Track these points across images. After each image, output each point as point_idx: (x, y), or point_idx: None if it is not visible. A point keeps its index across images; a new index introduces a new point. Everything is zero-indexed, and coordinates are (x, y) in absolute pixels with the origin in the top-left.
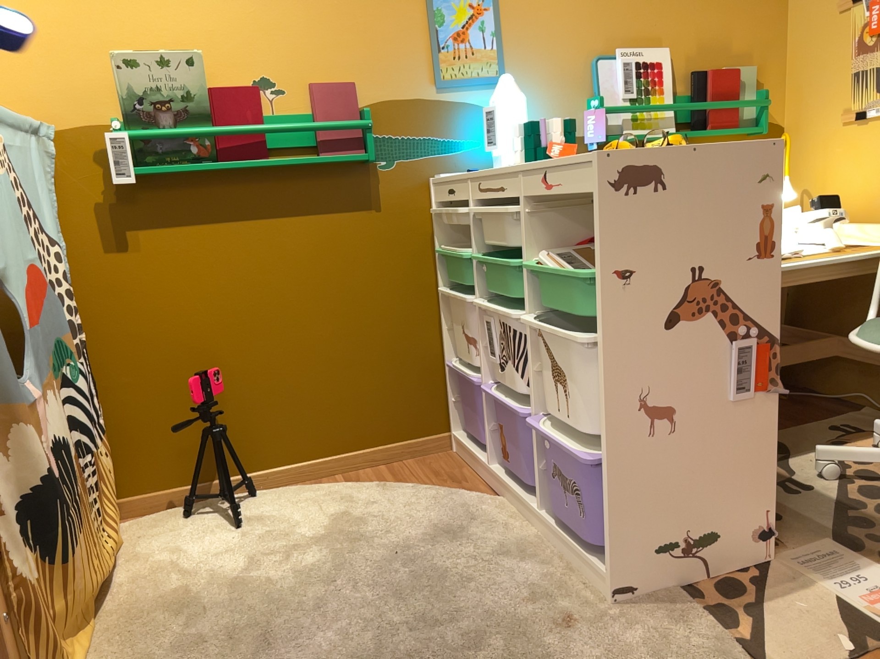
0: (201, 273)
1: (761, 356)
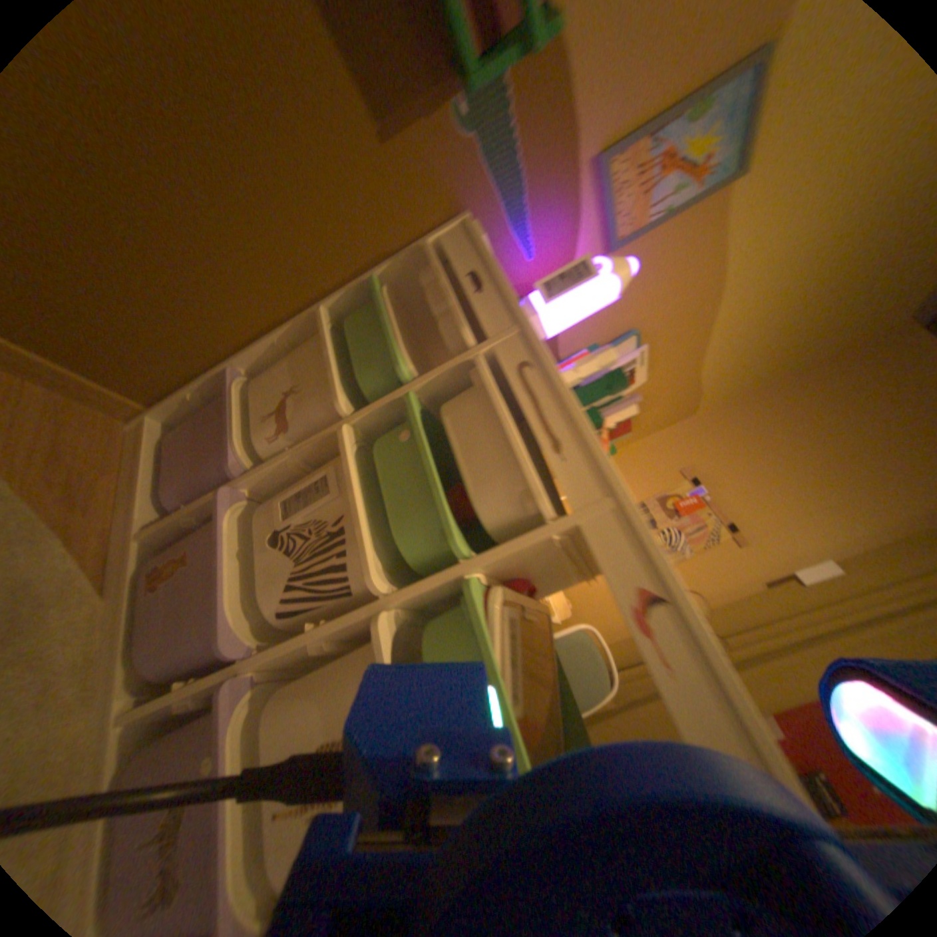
0: None
1: None
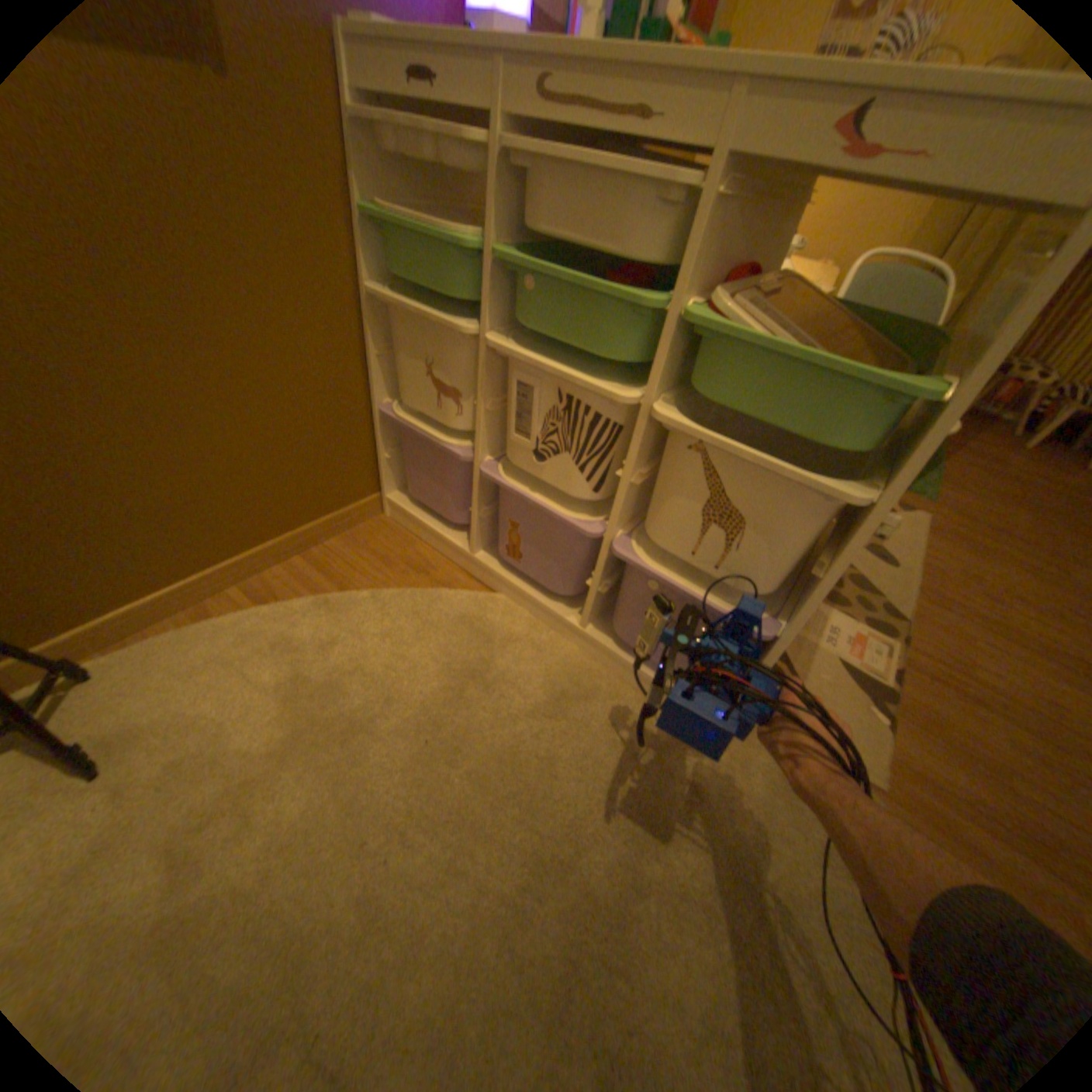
0: None
1: None
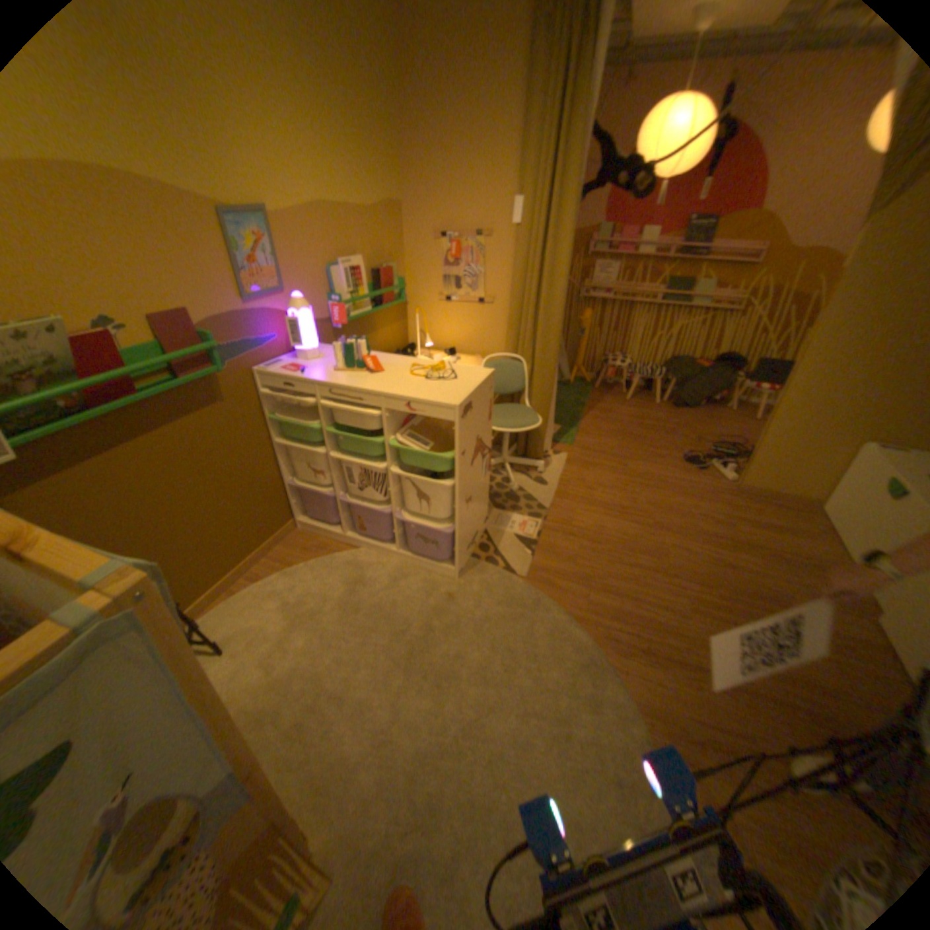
0: (95, 504)
1: (488, 457)
